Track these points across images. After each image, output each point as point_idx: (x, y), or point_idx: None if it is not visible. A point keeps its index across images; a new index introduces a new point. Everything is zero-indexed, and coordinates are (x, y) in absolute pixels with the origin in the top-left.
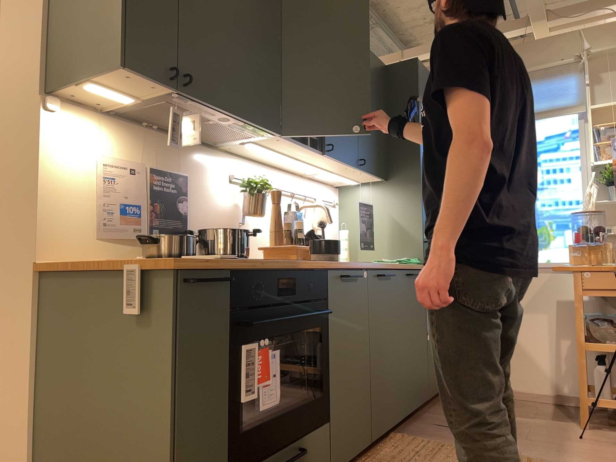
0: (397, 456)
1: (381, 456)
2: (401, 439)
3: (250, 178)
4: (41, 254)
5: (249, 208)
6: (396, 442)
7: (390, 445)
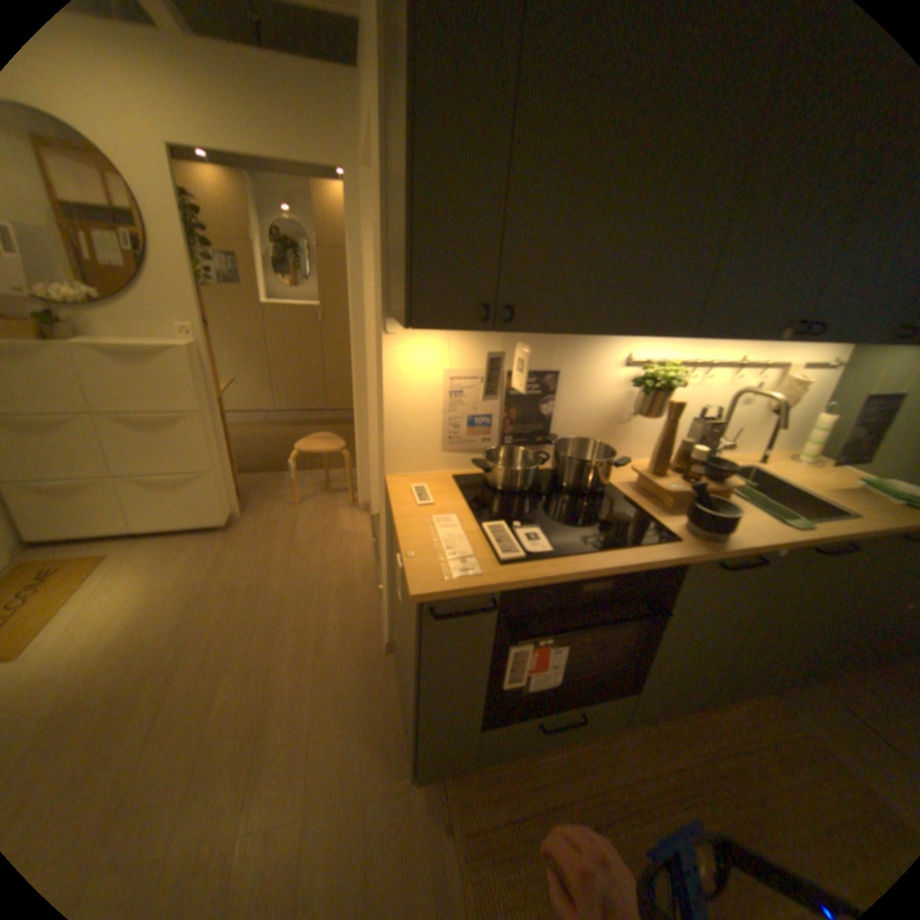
0: (741, 732)
1: (721, 719)
2: (769, 707)
3: (653, 367)
4: (388, 468)
5: (641, 406)
6: (758, 707)
7: (747, 707)
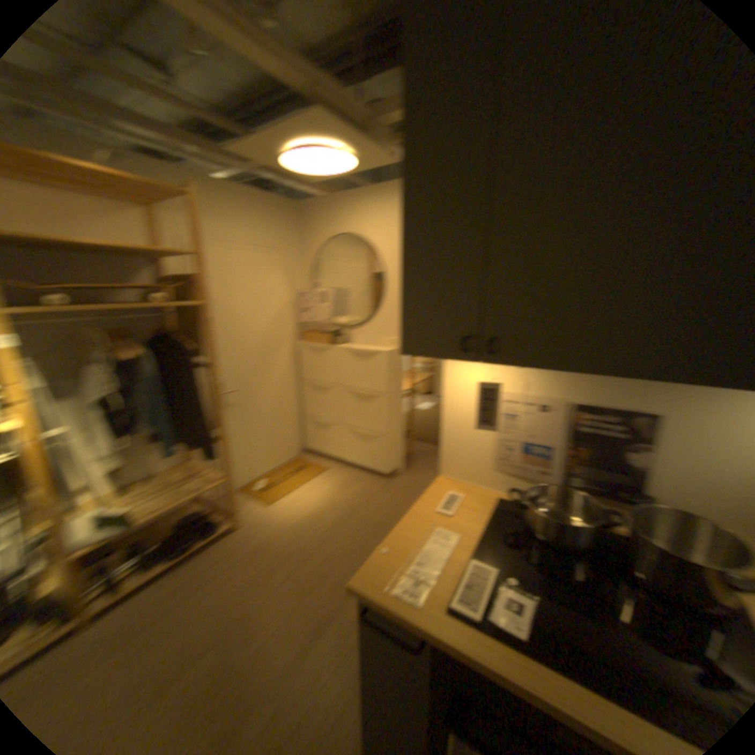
0: None
1: None
2: None
3: None
4: (445, 469)
5: None
6: None
7: None
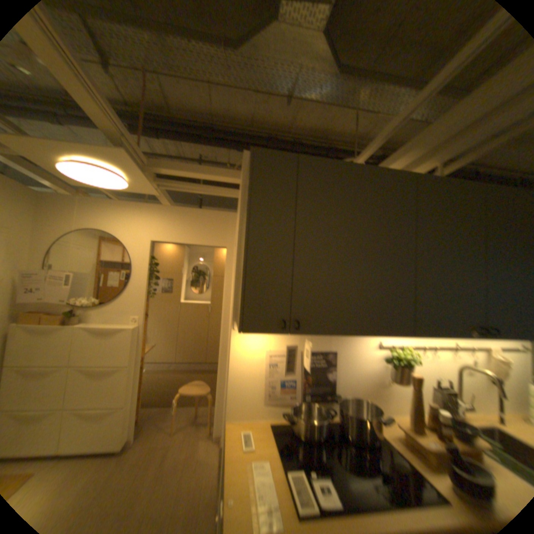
0: None
1: None
2: None
3: (397, 351)
4: (228, 419)
5: (396, 377)
6: None
7: None
